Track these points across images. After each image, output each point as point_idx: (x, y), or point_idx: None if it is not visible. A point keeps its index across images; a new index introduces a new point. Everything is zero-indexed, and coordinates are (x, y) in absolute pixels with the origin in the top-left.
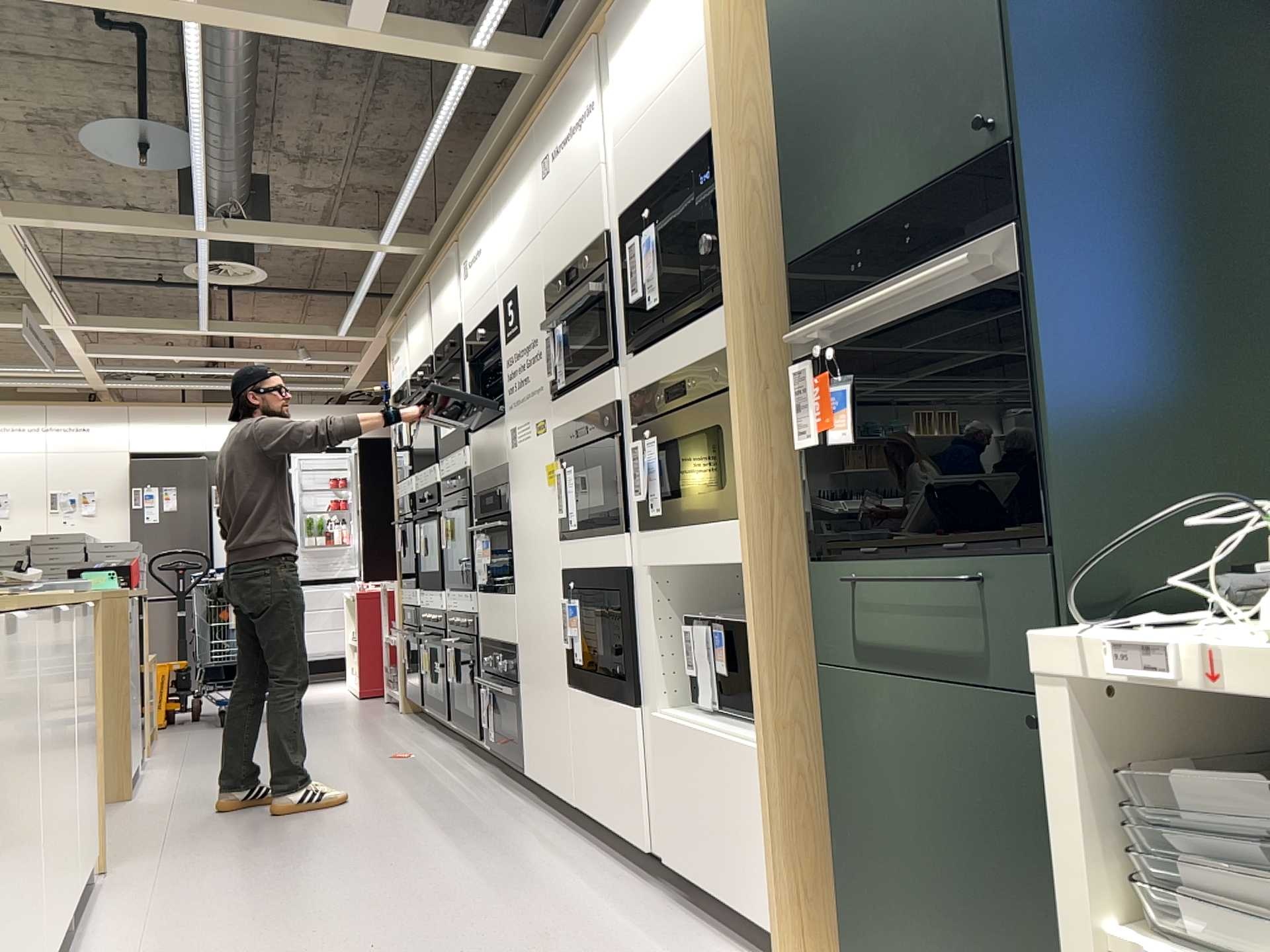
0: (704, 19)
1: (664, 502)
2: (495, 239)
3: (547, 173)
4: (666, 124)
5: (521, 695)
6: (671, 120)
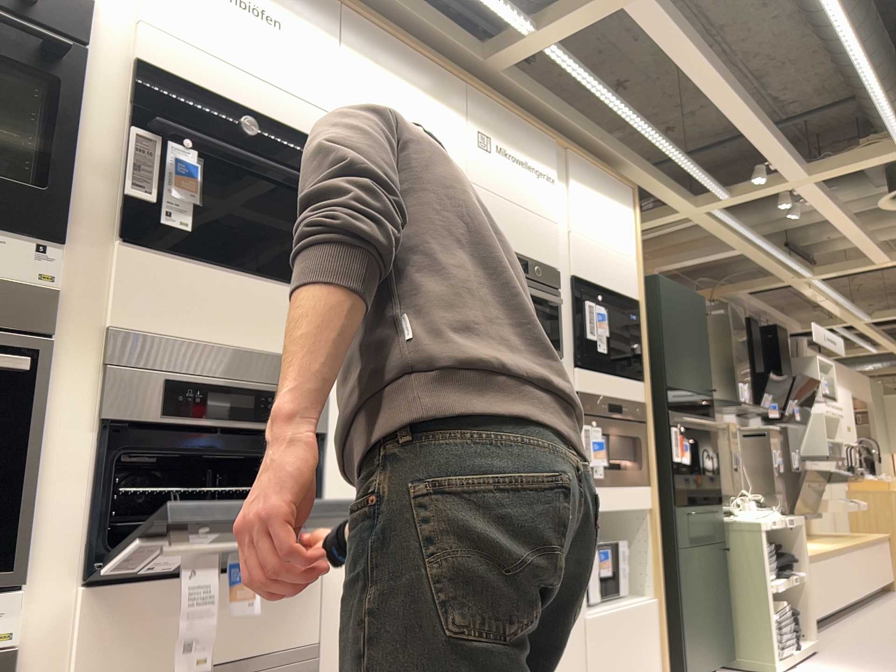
0: (631, 248)
1: (604, 469)
2: (344, 71)
3: (486, 150)
4: (610, 266)
5: None
6: (613, 267)
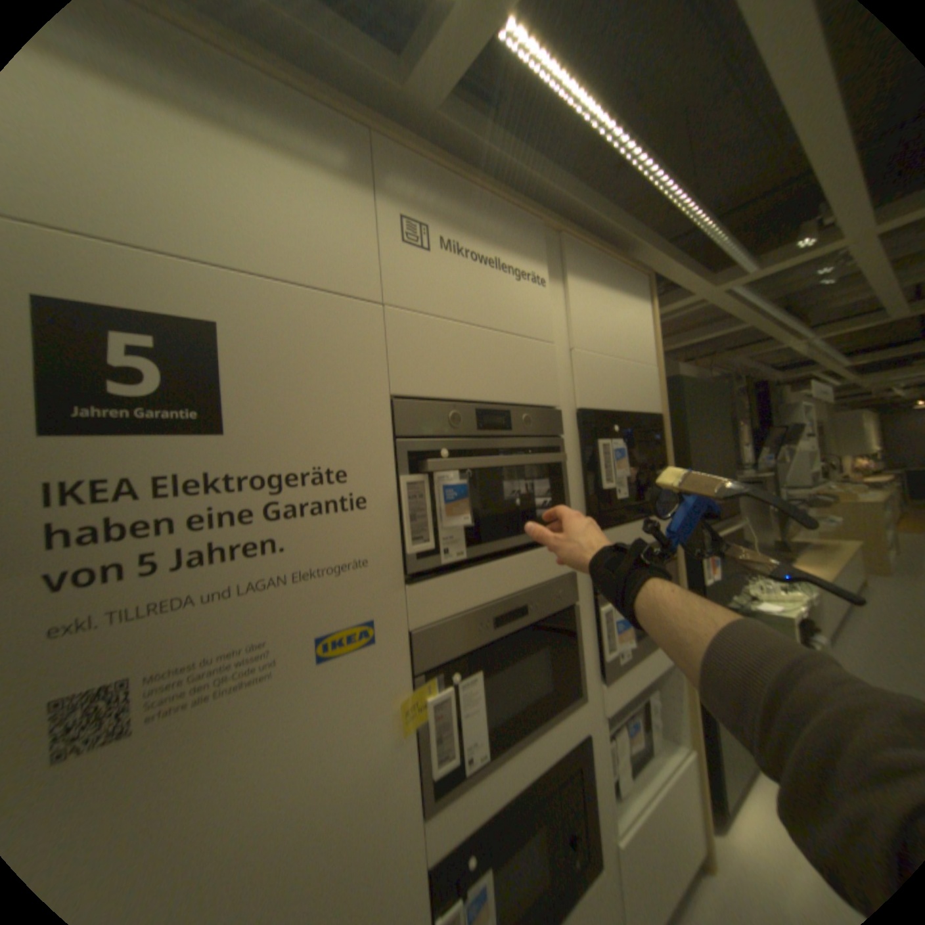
0: (652, 349)
1: (633, 646)
2: None
3: (421, 243)
4: (628, 380)
5: None
6: (631, 381)
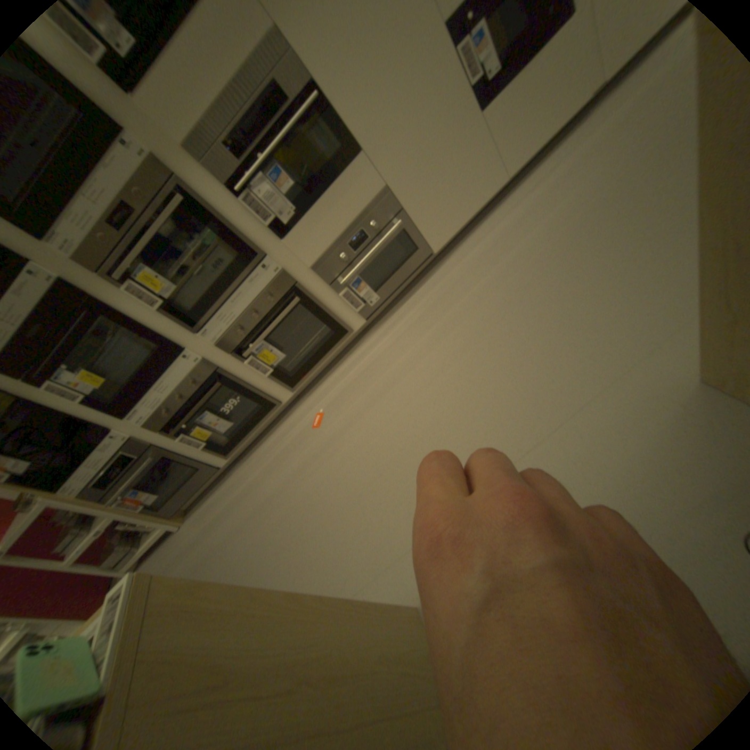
0: None
1: None
2: None
3: None
4: None
5: (410, 211)
6: None
